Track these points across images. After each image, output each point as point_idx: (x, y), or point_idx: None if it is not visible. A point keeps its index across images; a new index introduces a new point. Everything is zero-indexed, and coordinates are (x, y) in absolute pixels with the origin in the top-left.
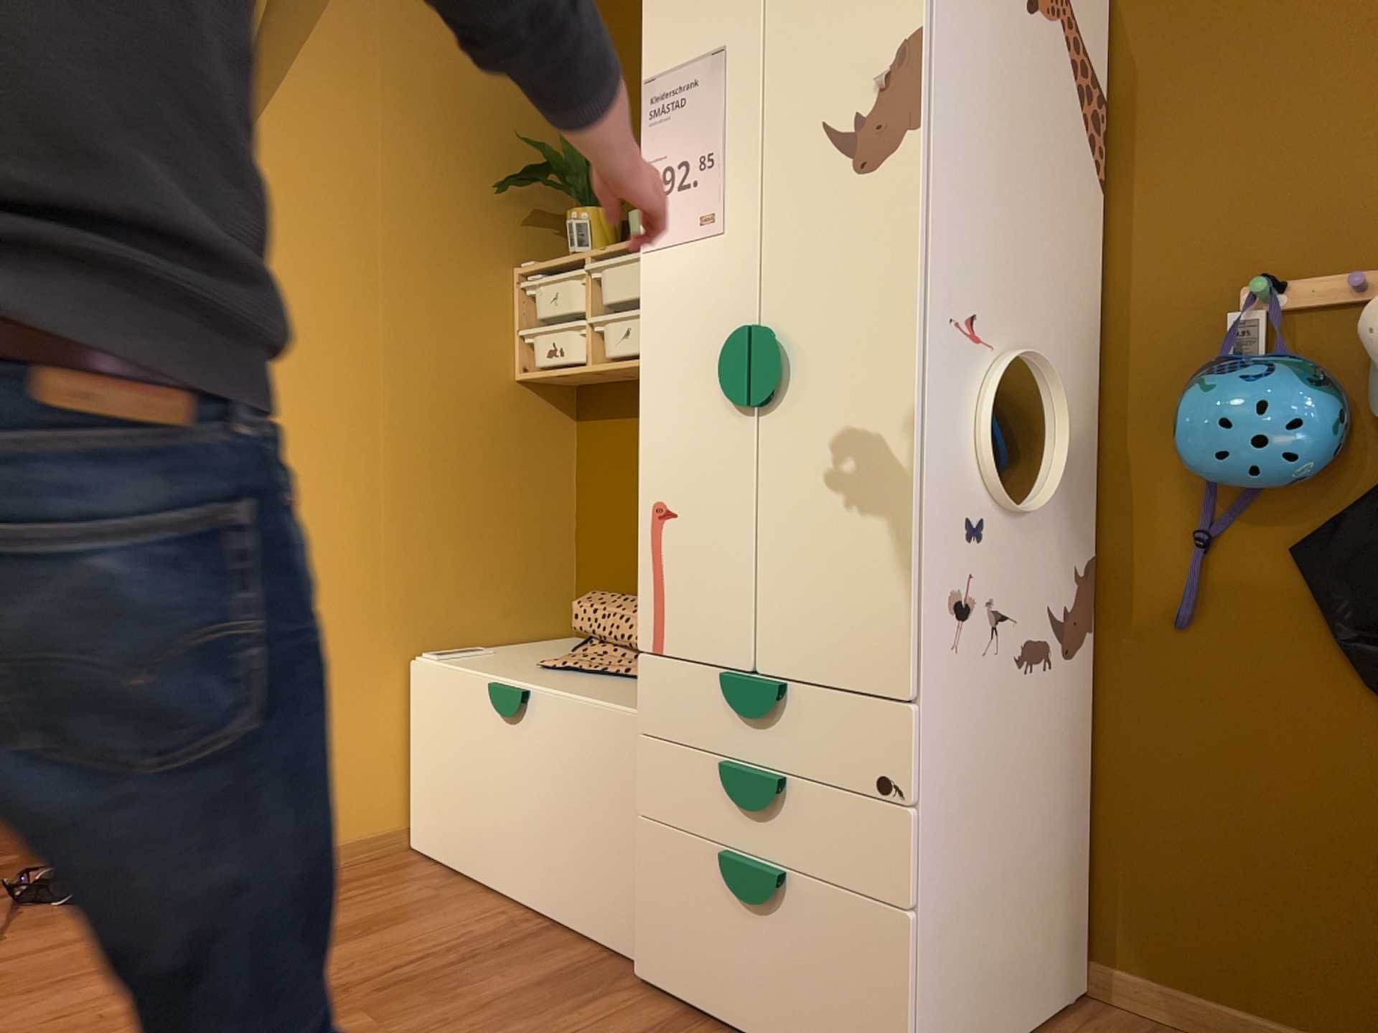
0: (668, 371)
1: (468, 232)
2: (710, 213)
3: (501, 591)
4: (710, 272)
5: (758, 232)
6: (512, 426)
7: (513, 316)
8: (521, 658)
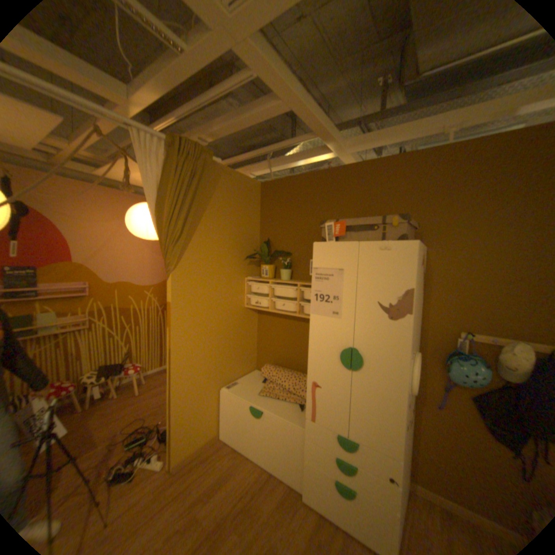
0: (319, 348)
1: (235, 271)
2: (336, 312)
3: (241, 363)
4: (335, 327)
5: (353, 323)
6: (244, 319)
7: (244, 290)
8: (250, 387)
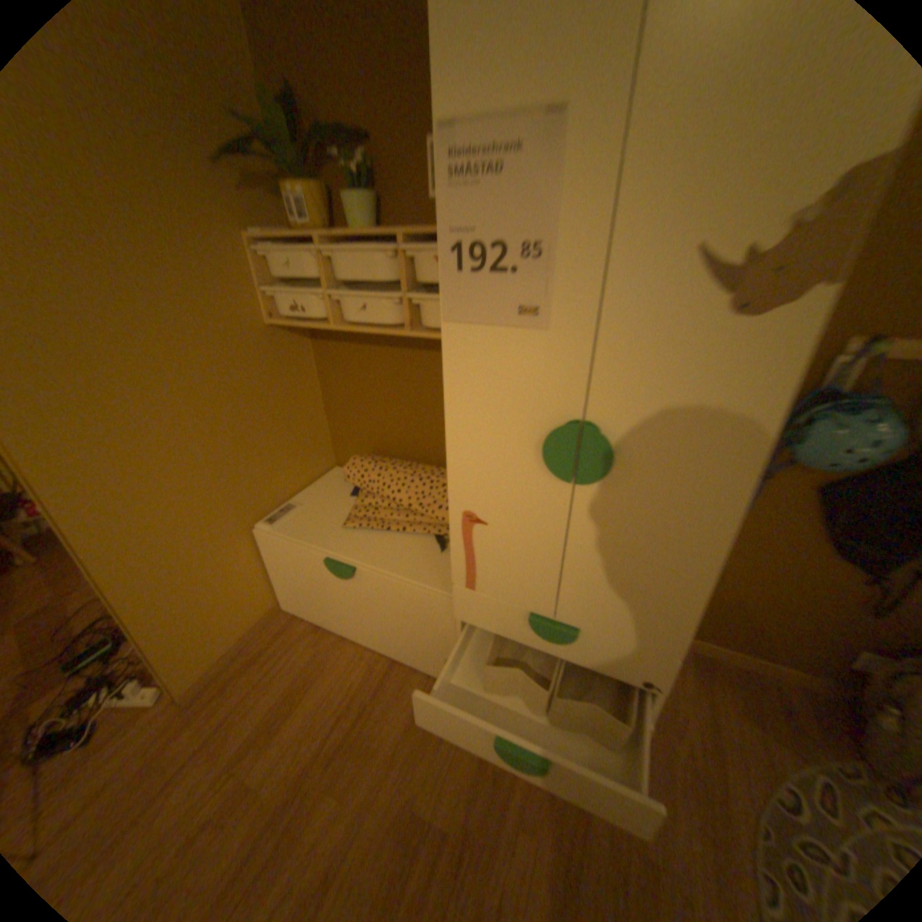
0: (478, 428)
1: (192, 204)
2: (532, 305)
3: (293, 462)
4: (528, 361)
5: (593, 339)
6: (273, 358)
7: (251, 273)
8: (324, 511)
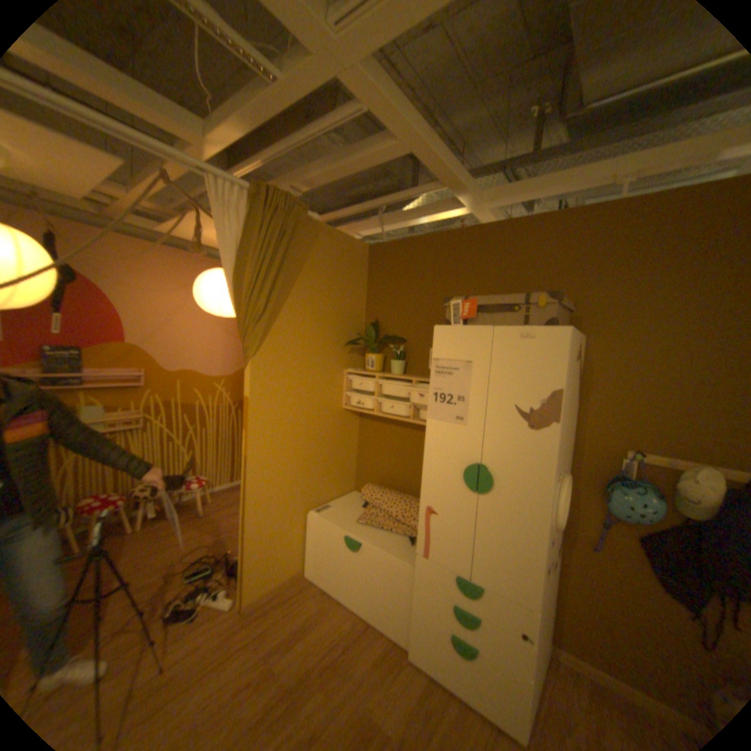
0: (437, 464)
1: (331, 360)
2: (460, 417)
3: (335, 481)
4: (459, 437)
5: (482, 431)
6: (341, 424)
7: (343, 386)
8: (346, 512)
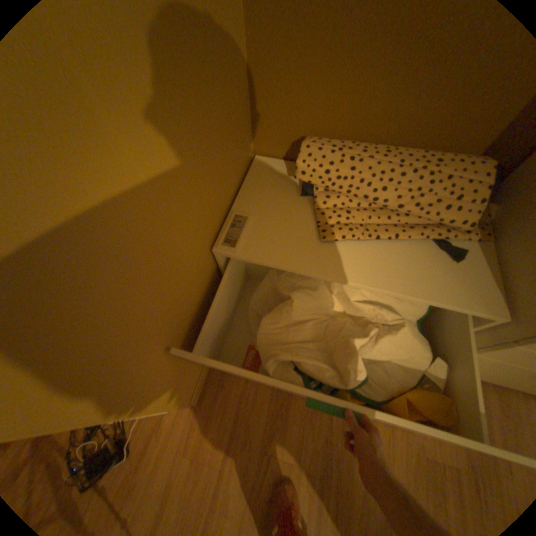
0: None
1: None
2: None
3: (228, 158)
4: None
5: None
6: None
7: None
8: (282, 219)
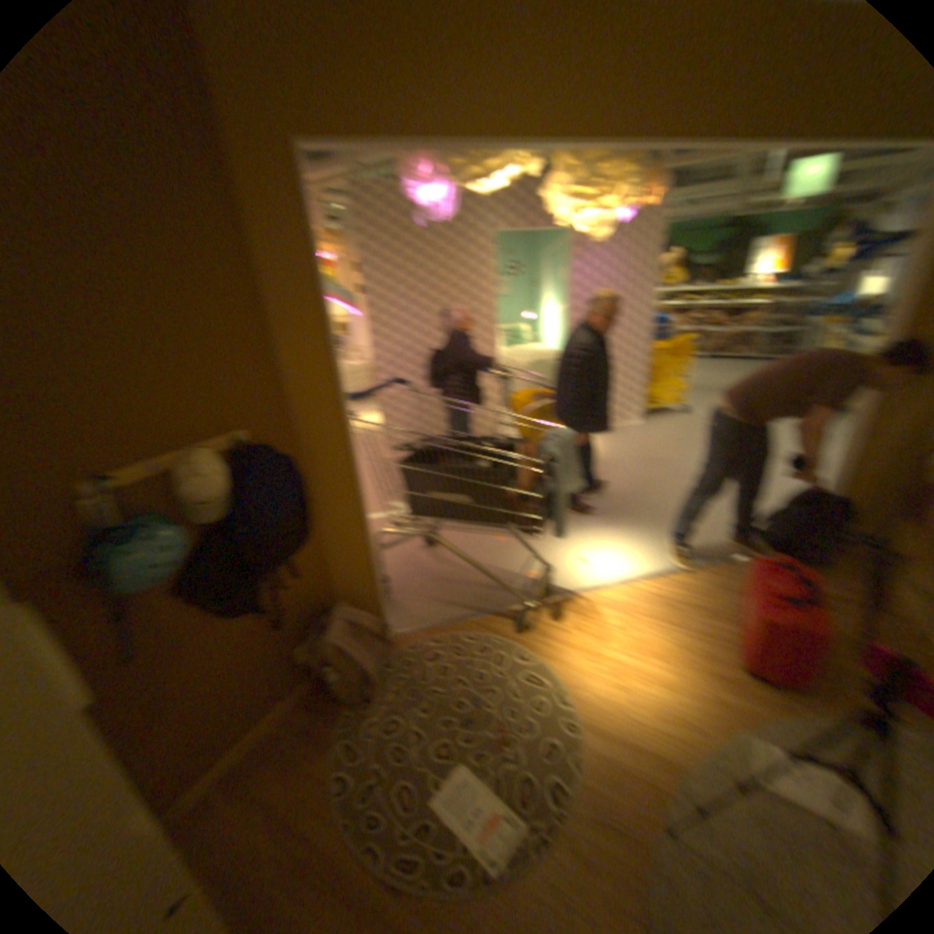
0: None
1: None
2: None
3: None
4: None
5: None
6: None
7: None
8: None
